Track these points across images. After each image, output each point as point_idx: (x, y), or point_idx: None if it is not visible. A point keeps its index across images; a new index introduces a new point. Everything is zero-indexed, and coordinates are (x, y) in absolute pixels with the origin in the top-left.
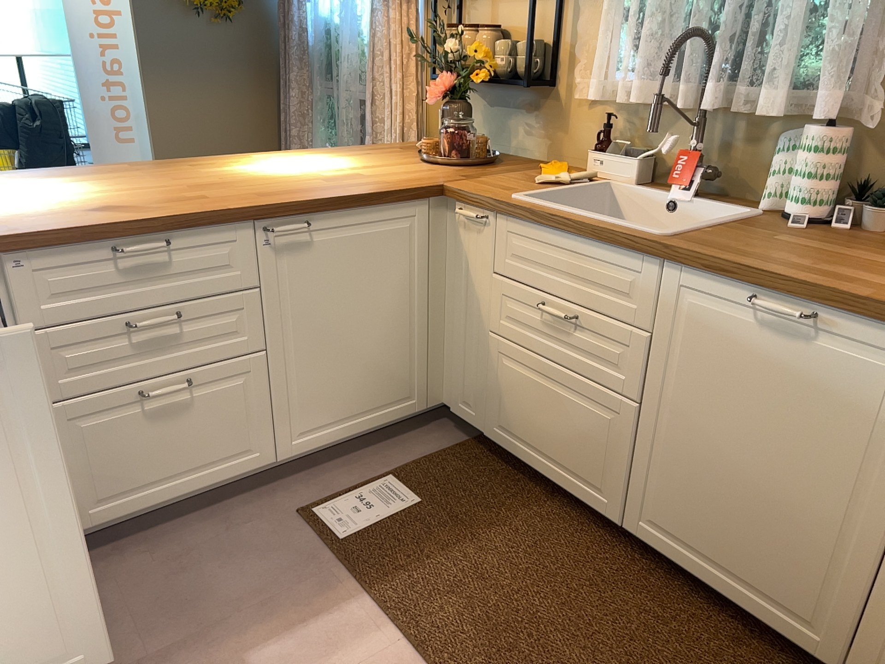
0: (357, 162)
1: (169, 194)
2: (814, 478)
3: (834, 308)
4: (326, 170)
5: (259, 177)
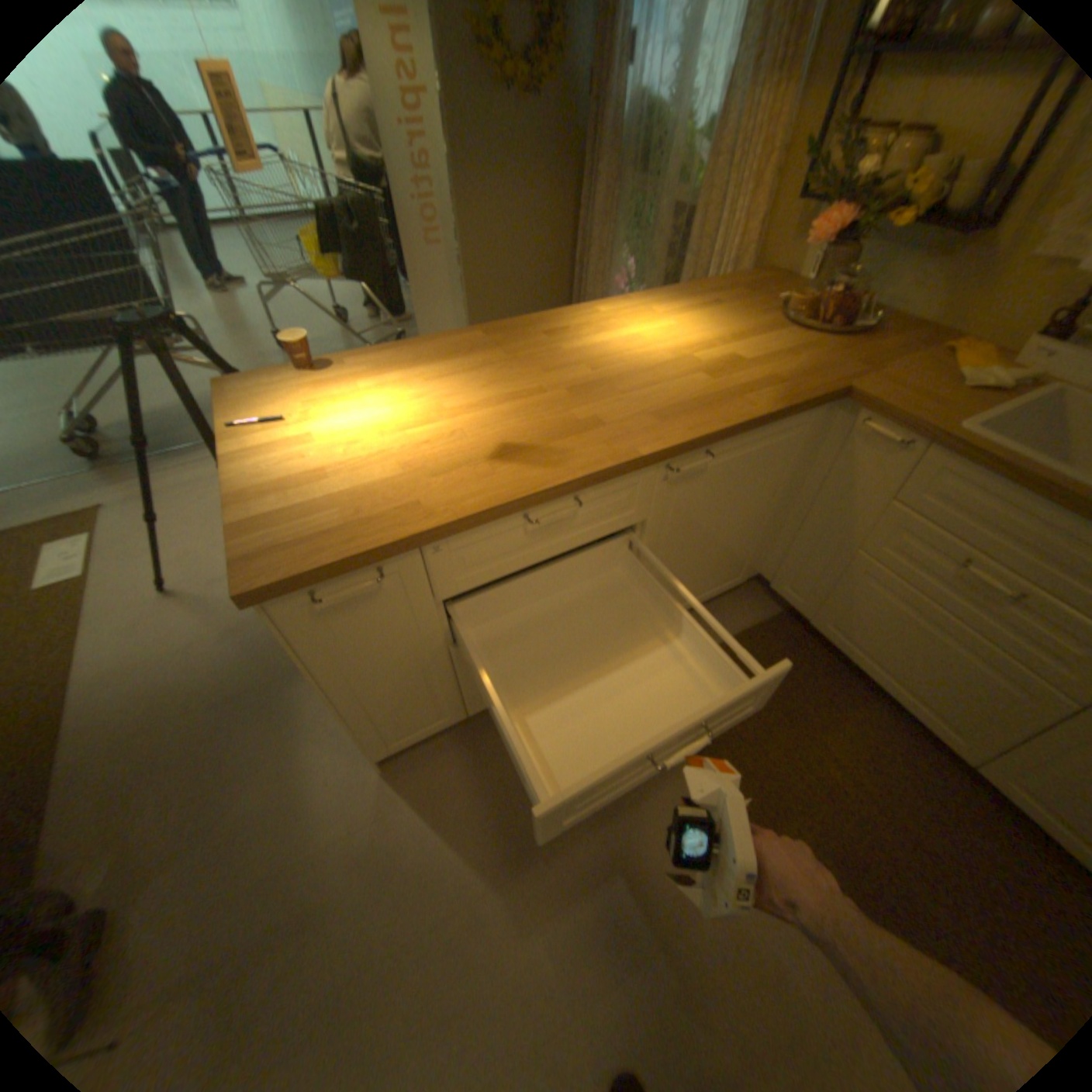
0: (718, 324)
1: (555, 411)
2: None
3: None
4: (695, 345)
5: (630, 364)
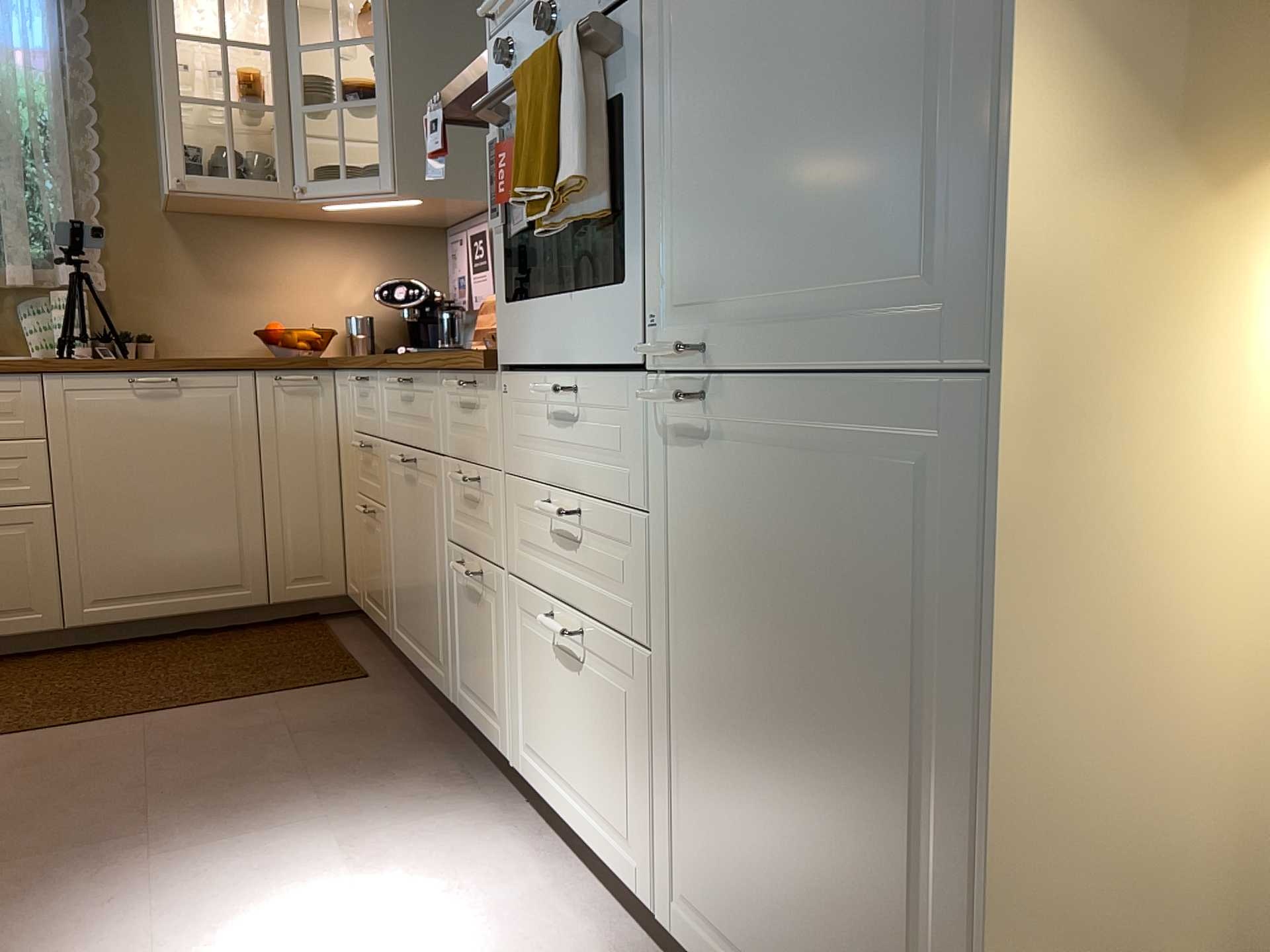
0: None
1: None
2: (210, 483)
3: (186, 369)
4: None
5: None
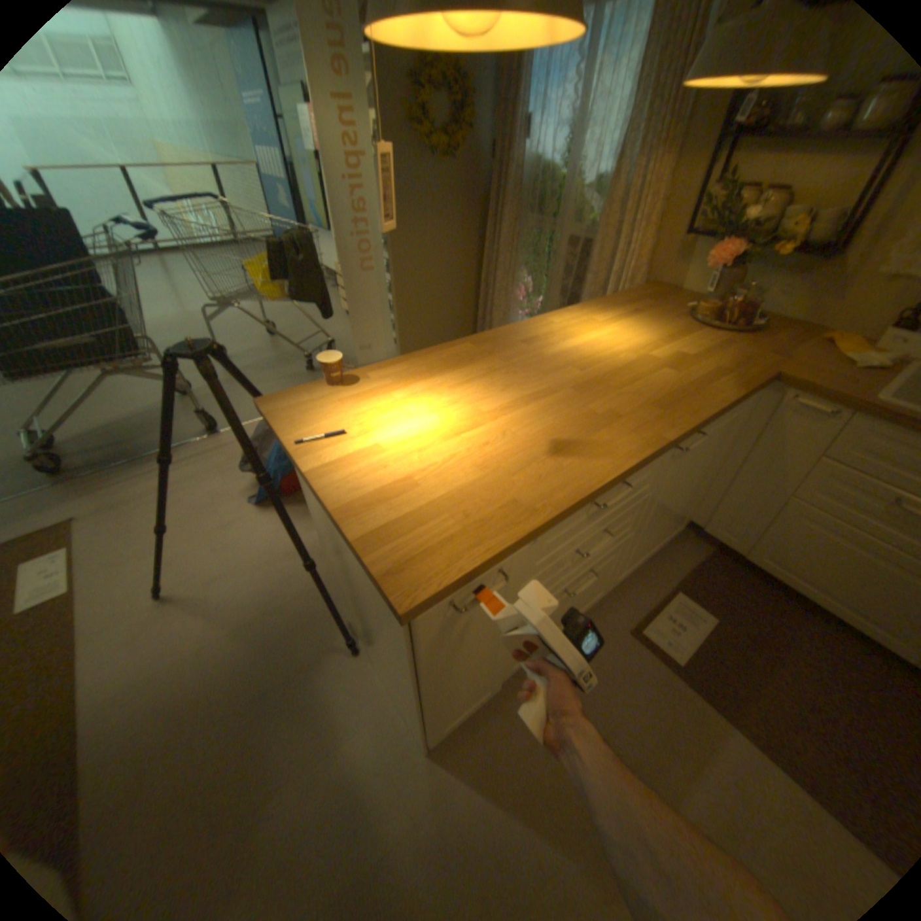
0: (651, 328)
1: (576, 408)
2: None
3: None
4: (646, 346)
5: (608, 364)
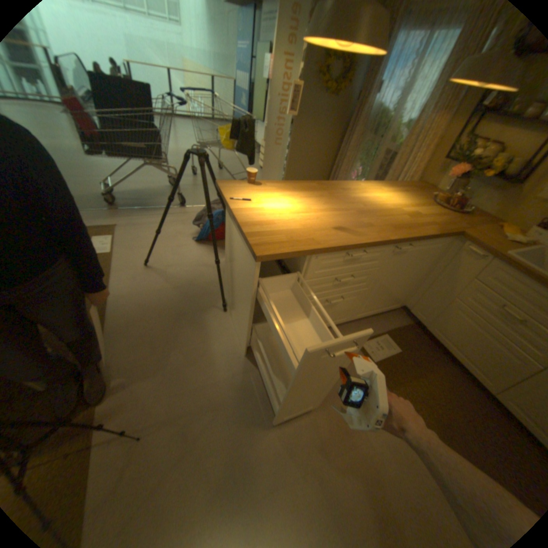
0: (409, 199)
1: (354, 218)
2: None
3: None
4: (402, 205)
5: (379, 207)
